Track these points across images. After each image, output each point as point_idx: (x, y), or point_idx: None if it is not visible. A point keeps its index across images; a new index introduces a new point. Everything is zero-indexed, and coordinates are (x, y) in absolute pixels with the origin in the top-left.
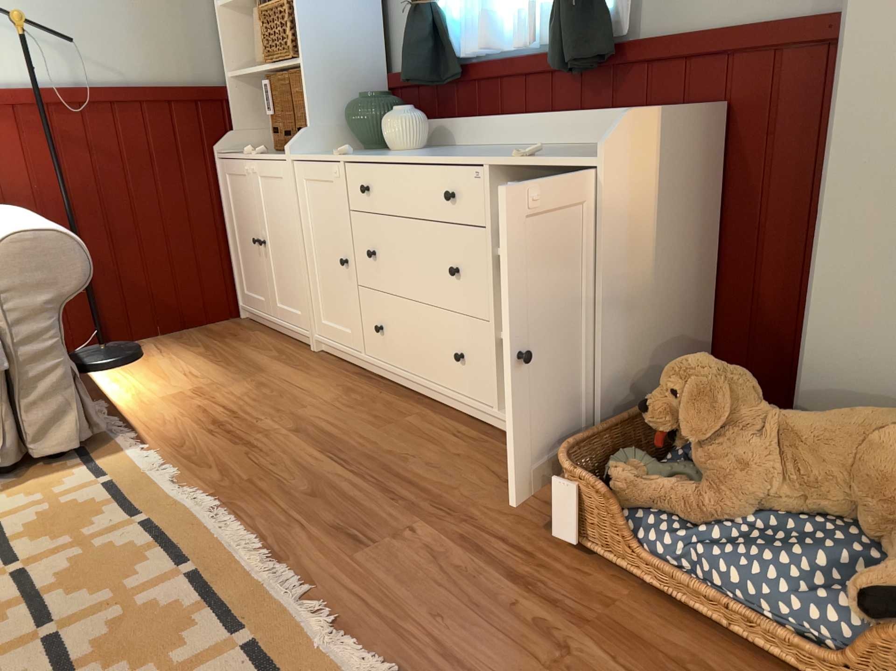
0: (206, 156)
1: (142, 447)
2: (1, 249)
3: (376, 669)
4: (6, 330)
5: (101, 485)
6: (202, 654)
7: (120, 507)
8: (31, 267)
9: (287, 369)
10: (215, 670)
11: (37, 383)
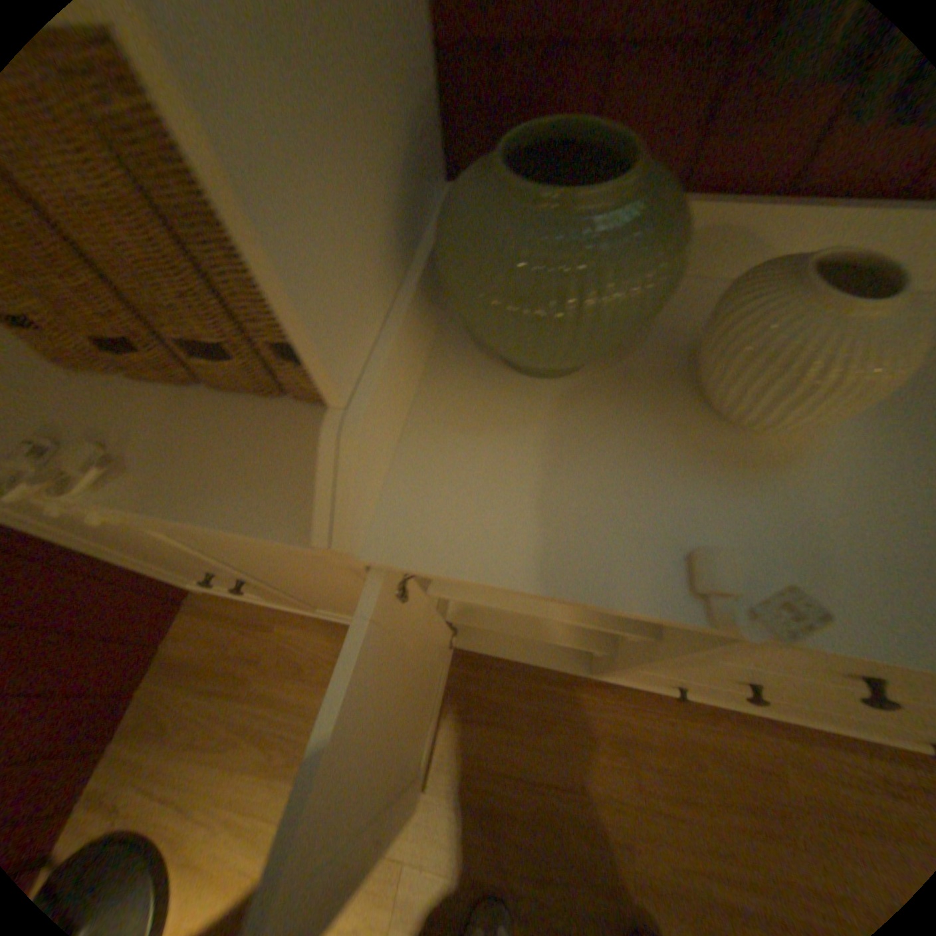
0: None
1: None
2: None
3: None
4: None
5: None
6: None
7: None
8: None
9: (470, 734)
10: None
11: None
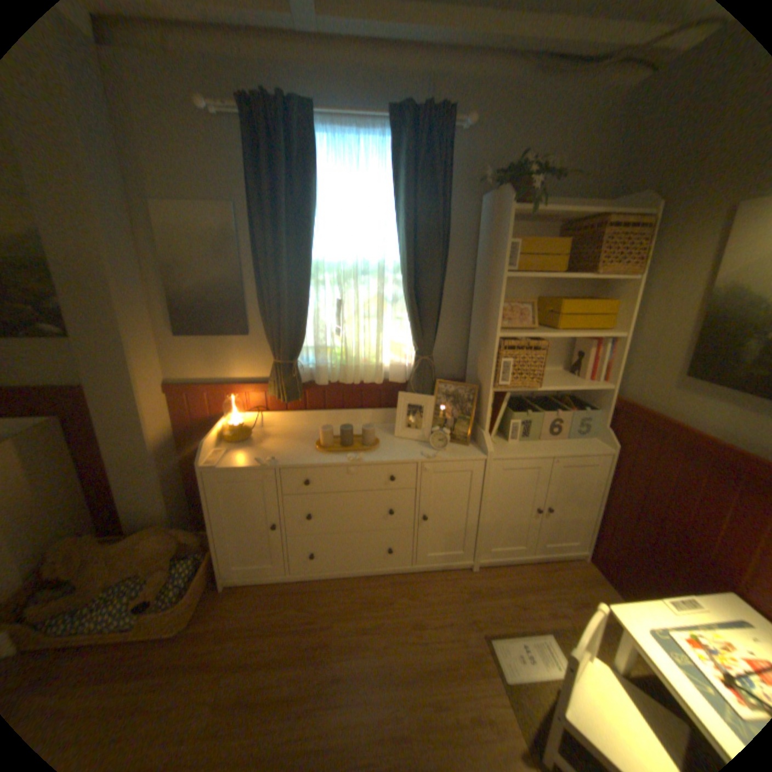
0: None
1: None
2: None
3: None
4: None
5: None
6: None
7: None
8: None
9: None
10: None
11: None
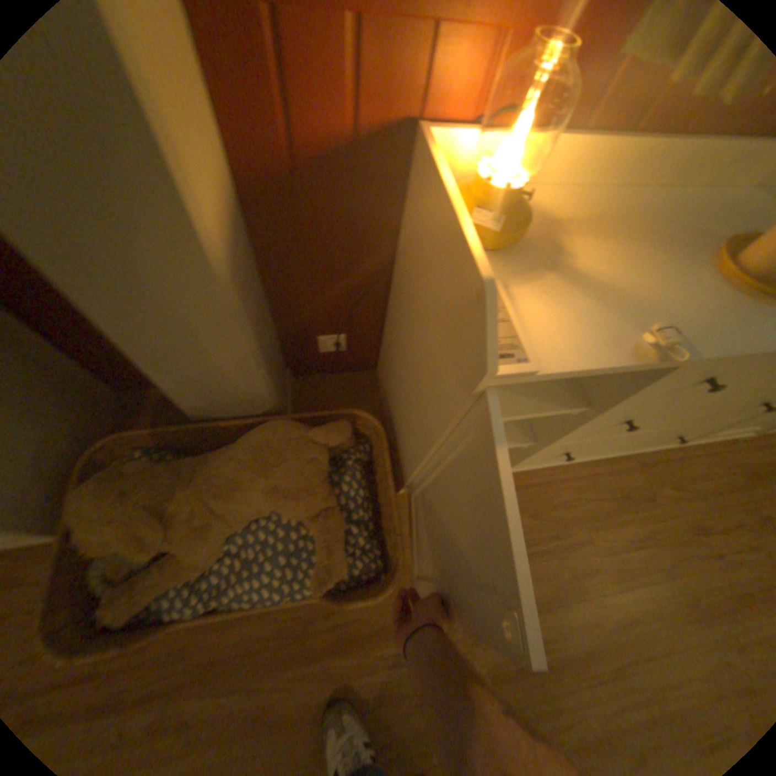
0: None
1: None
2: None
3: None
4: None
5: None
6: None
7: None
8: None
9: None
10: None
11: None
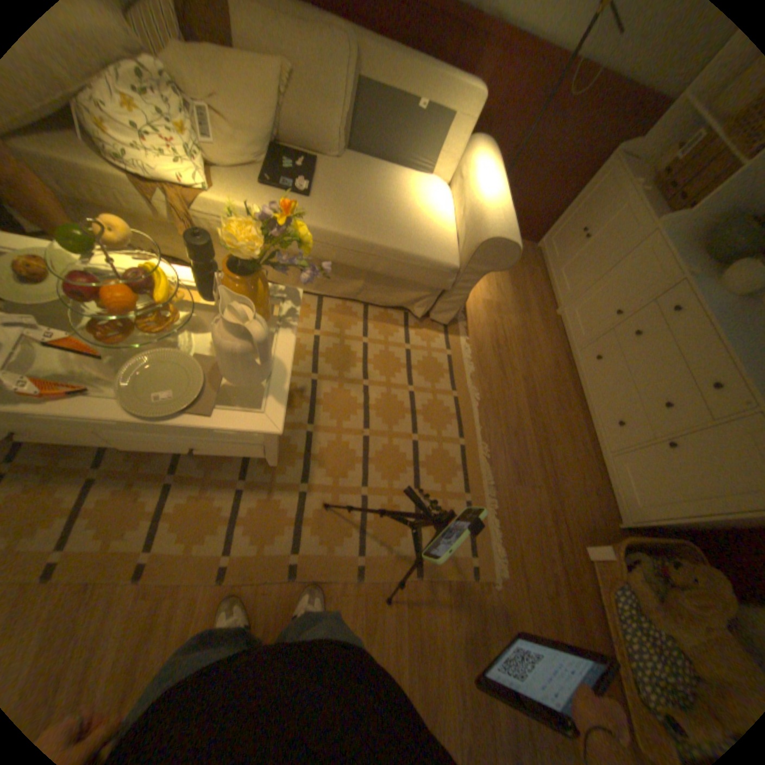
0: (610, 147)
1: (466, 340)
2: (487, 243)
3: (500, 553)
4: (459, 275)
5: (446, 358)
6: (455, 495)
7: (449, 381)
8: (491, 256)
9: (538, 322)
10: (456, 507)
11: (452, 297)
